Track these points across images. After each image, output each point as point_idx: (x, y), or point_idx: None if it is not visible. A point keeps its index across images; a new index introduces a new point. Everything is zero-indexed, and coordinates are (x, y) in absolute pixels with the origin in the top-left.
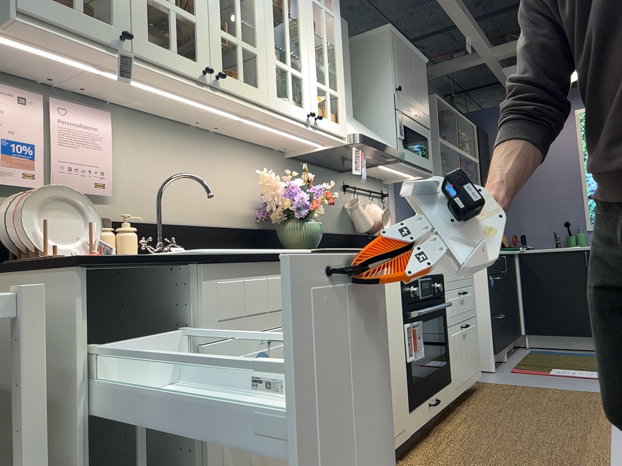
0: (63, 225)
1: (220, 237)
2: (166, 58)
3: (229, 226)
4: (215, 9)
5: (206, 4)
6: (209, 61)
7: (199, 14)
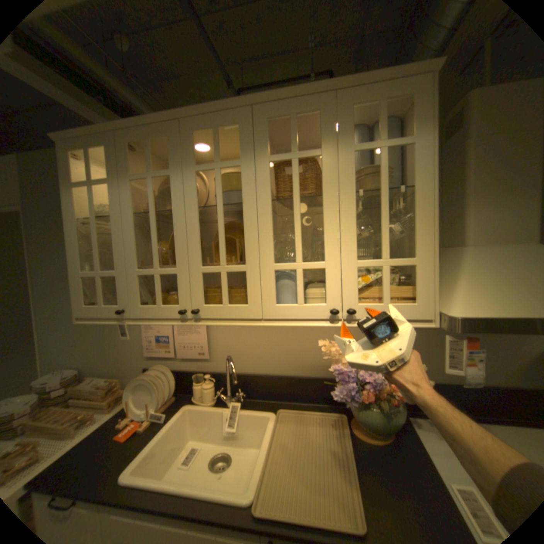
0: (150, 395)
1: (298, 385)
2: (153, 312)
3: (311, 376)
4: (194, 251)
5: (186, 251)
6: (190, 300)
7: (180, 264)
